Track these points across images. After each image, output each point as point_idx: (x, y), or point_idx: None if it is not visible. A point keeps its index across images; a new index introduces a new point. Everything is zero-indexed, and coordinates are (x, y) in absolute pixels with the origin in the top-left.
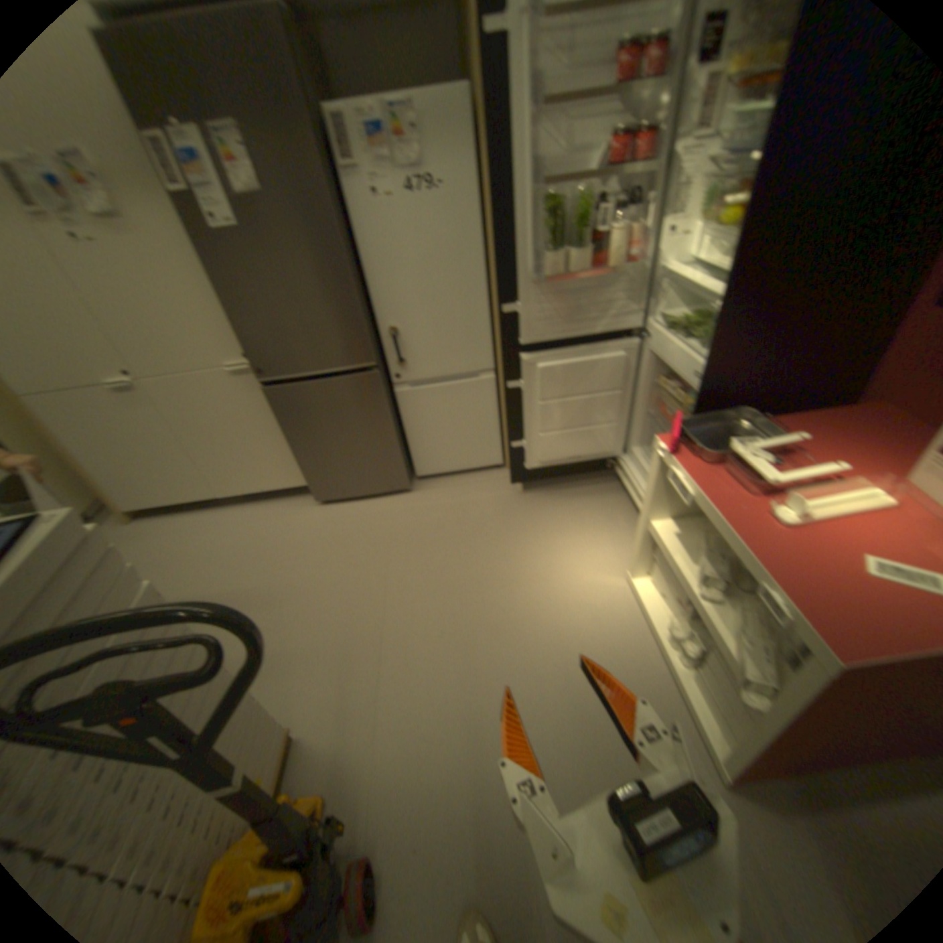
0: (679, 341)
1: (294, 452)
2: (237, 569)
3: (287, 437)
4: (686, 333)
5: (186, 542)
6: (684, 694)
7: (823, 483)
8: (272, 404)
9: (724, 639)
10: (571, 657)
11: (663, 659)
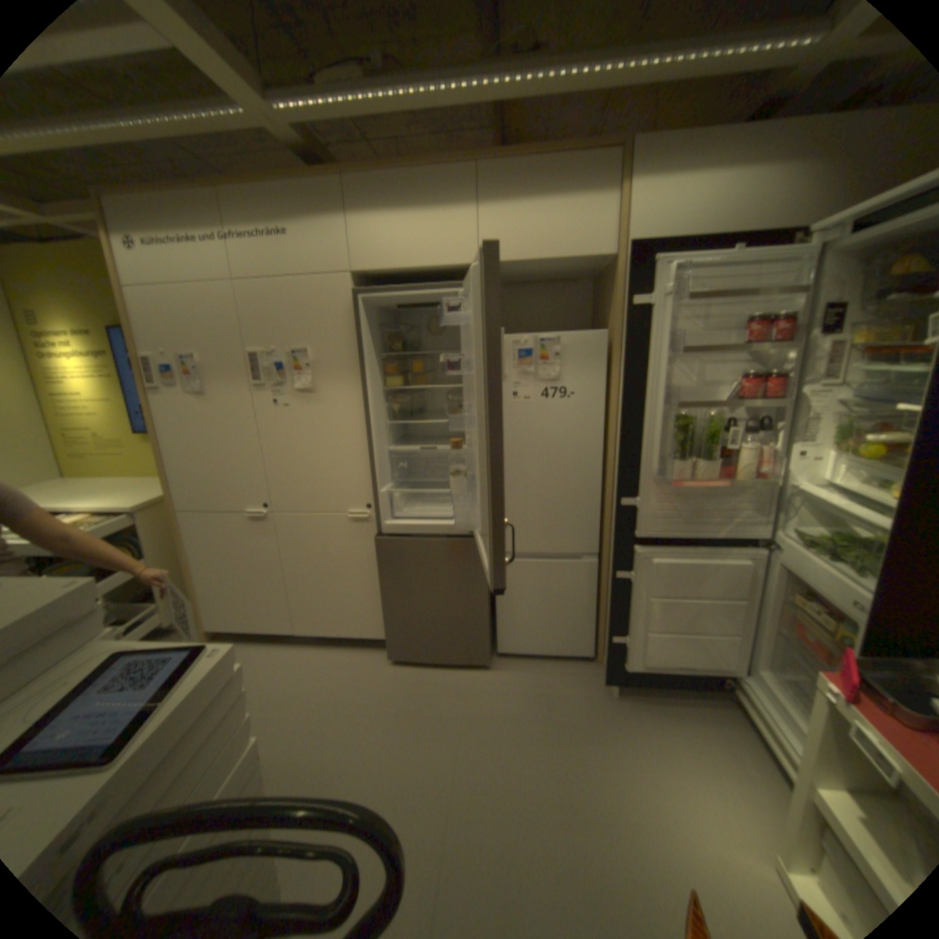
0: (827, 564)
1: (387, 604)
2: (296, 725)
3: (385, 588)
4: (833, 557)
5: (255, 679)
6: None
7: None
8: (382, 554)
9: None
10: None
11: None
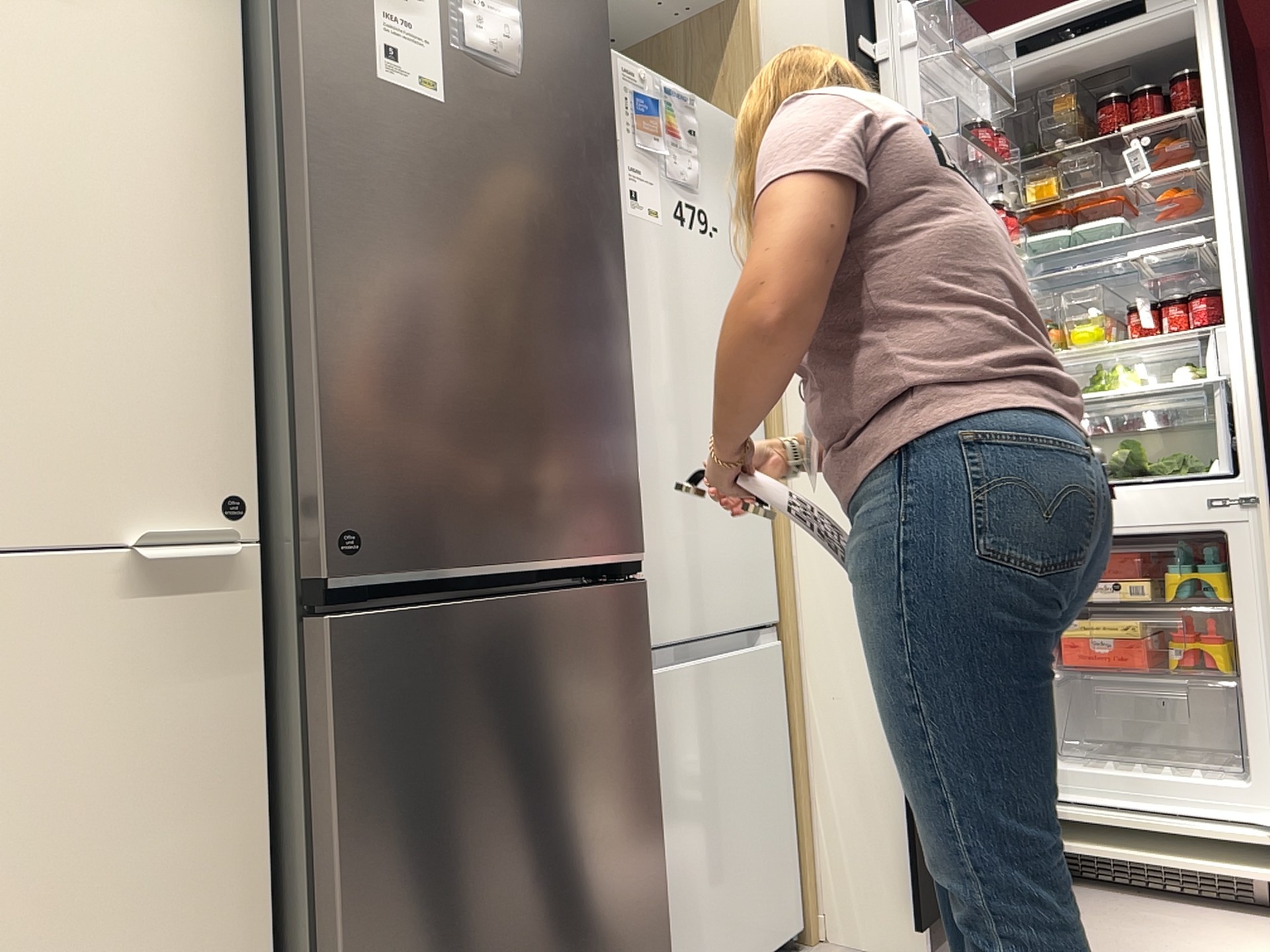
0: (1128, 484)
1: None
2: None
3: (356, 880)
4: (1120, 478)
5: None
6: None
7: None
8: (348, 702)
9: None
10: None
11: None
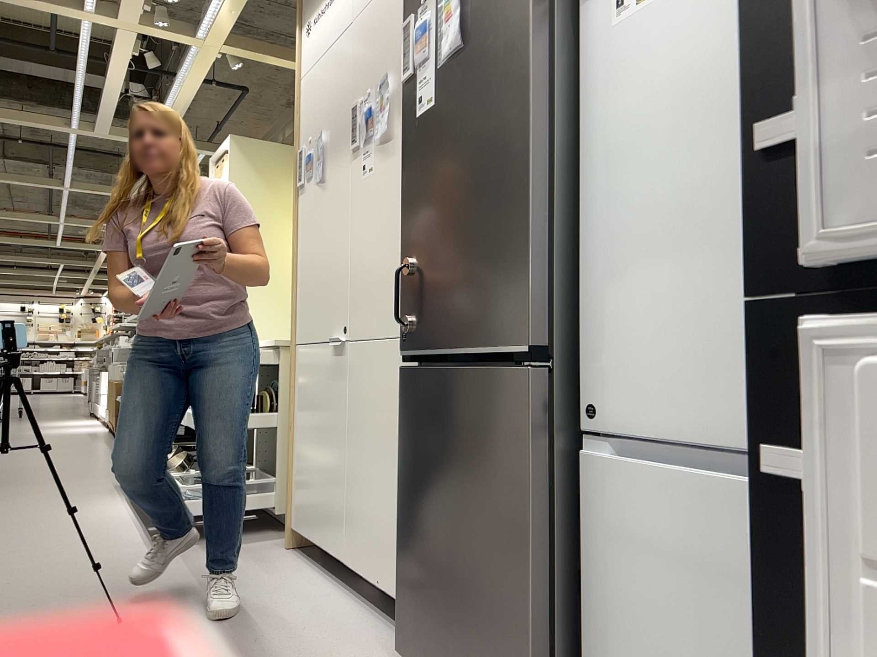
0: None
1: (402, 519)
2: None
3: (402, 481)
4: None
5: (262, 596)
6: None
7: None
8: (403, 406)
9: None
10: None
11: None
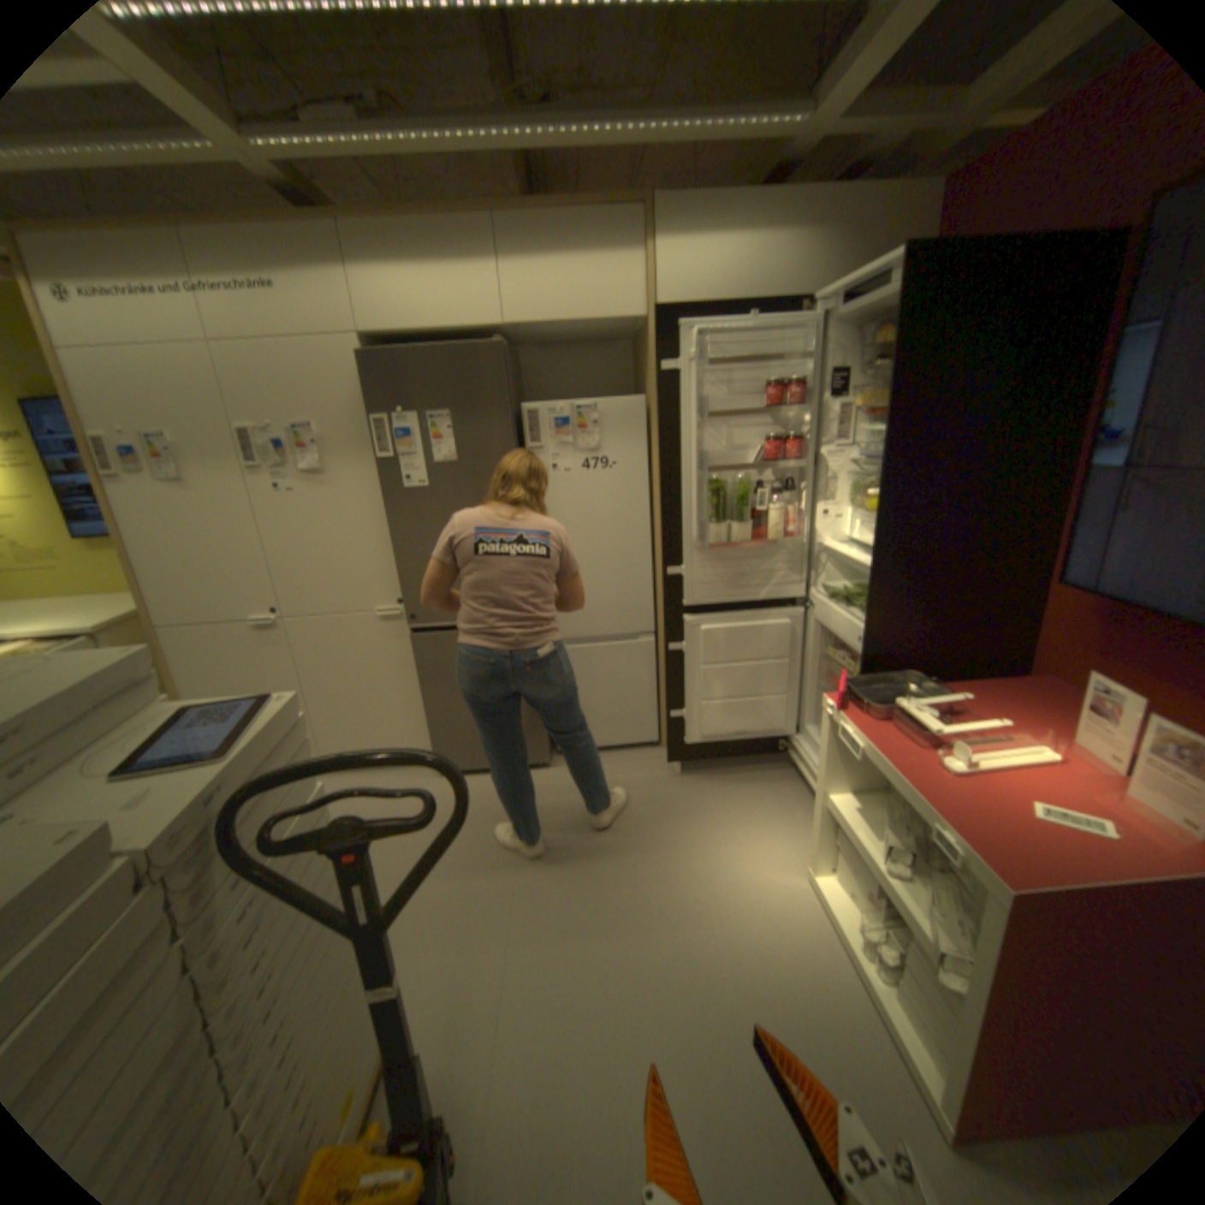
0: (843, 610)
1: (430, 709)
2: None
3: (427, 691)
4: (849, 604)
5: None
6: (888, 1022)
7: (996, 745)
8: (420, 653)
9: (923, 934)
10: (745, 973)
11: (860, 980)
